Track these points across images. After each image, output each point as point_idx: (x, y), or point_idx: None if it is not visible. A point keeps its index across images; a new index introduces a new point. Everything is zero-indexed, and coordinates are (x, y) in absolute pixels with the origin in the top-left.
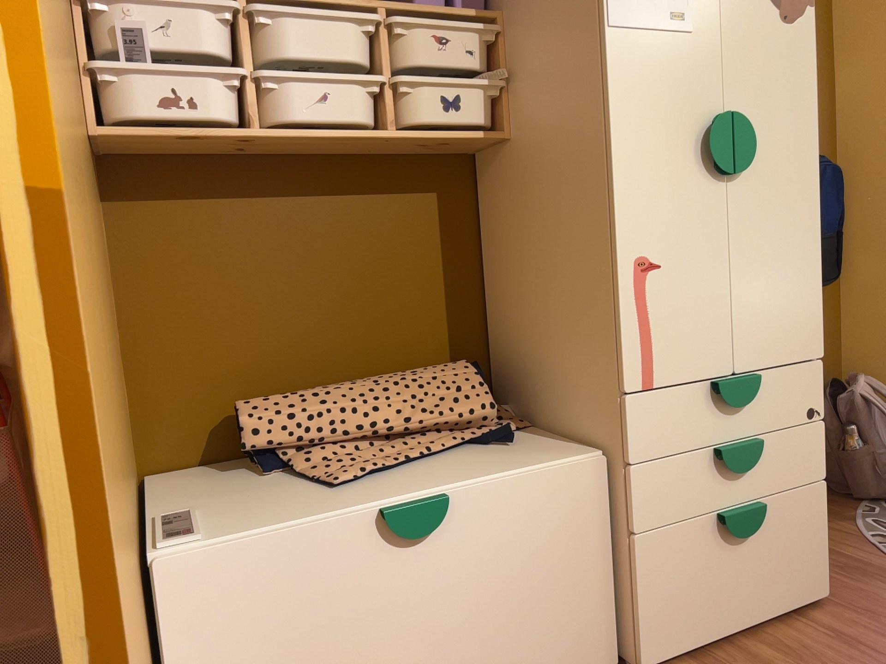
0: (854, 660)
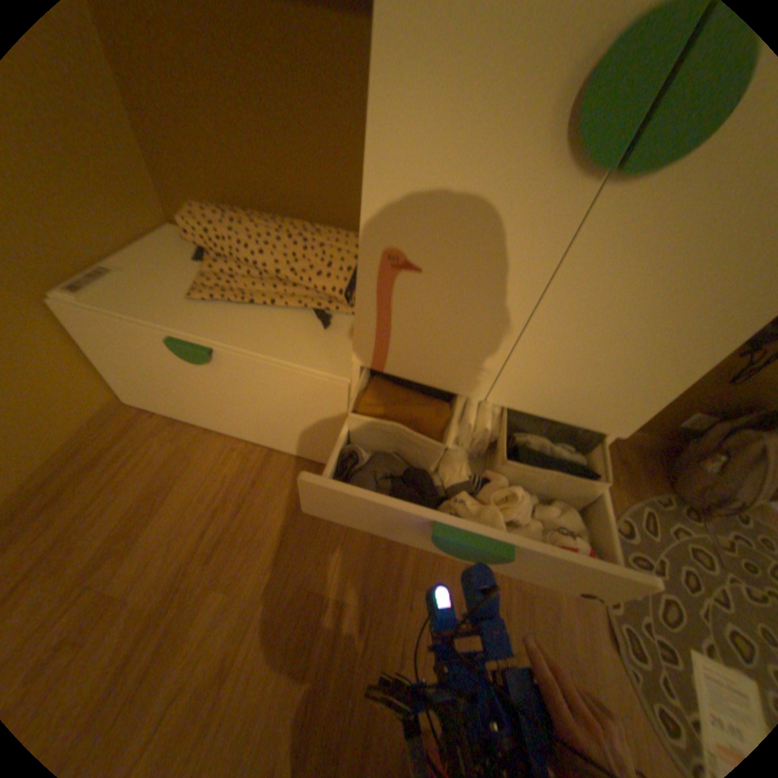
0: (452, 573)
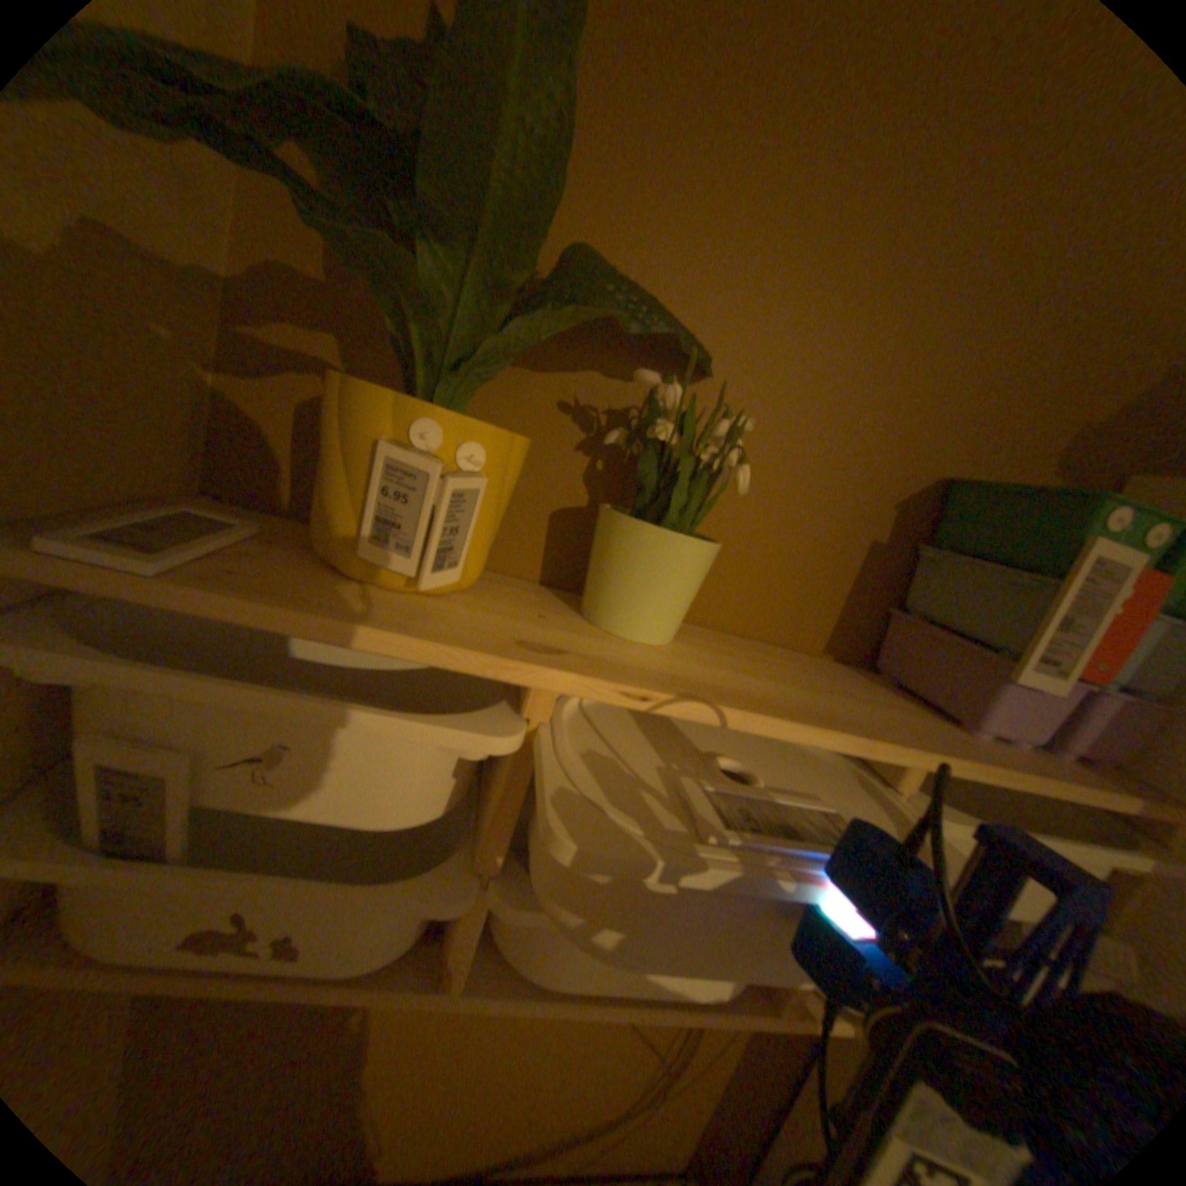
0: None
